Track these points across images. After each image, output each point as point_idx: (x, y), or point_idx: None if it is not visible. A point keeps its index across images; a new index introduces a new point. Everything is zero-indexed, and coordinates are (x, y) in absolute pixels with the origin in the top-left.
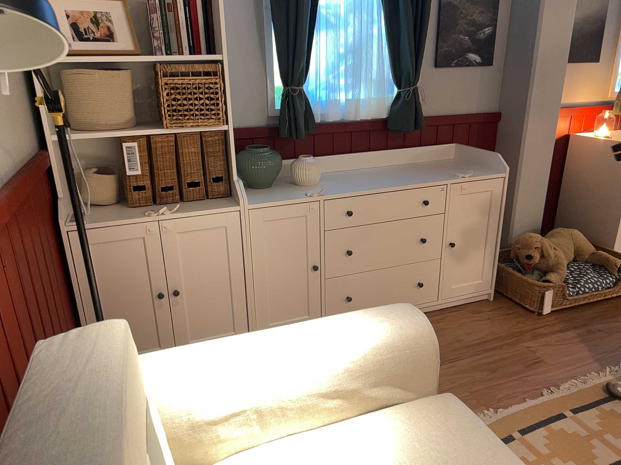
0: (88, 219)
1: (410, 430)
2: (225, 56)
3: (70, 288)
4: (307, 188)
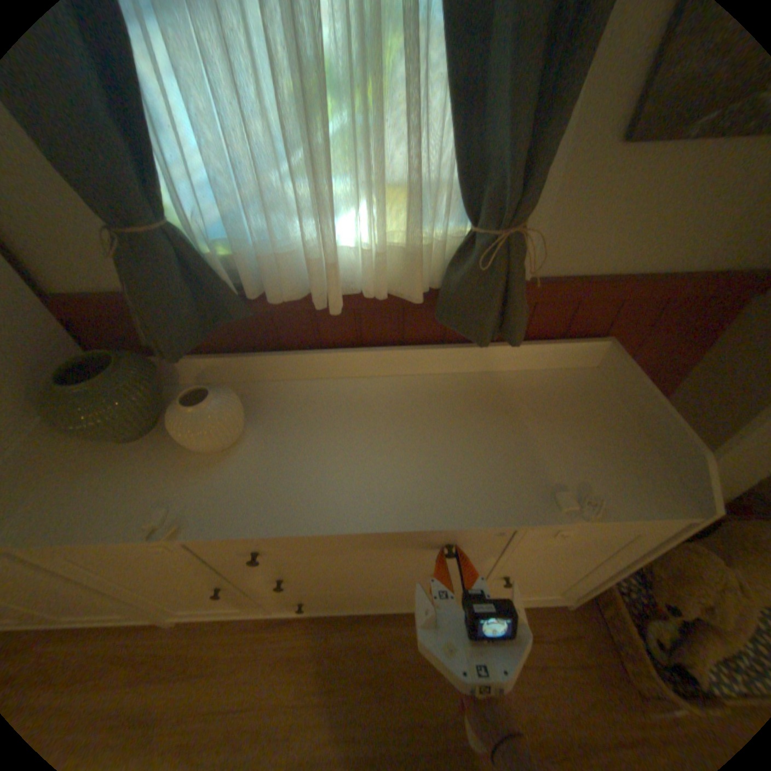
0: None
1: None
2: None
3: None
4: (193, 467)
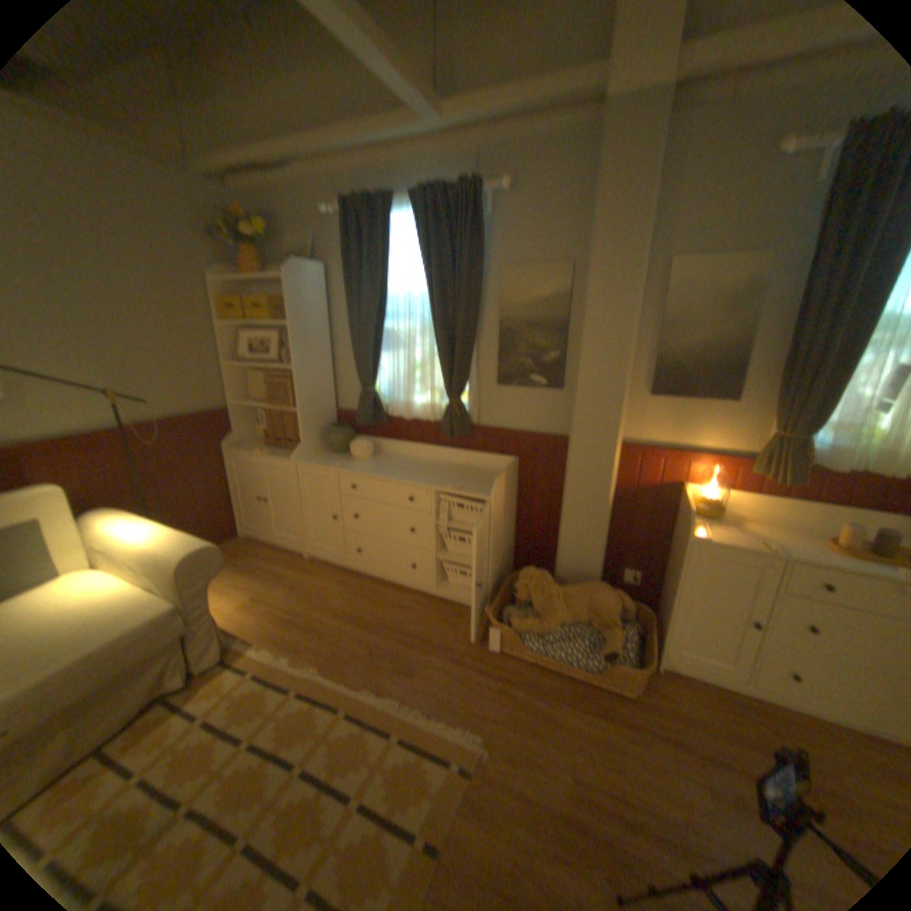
0: (239, 448)
1: (127, 605)
2: (296, 370)
3: (228, 481)
4: (351, 462)
